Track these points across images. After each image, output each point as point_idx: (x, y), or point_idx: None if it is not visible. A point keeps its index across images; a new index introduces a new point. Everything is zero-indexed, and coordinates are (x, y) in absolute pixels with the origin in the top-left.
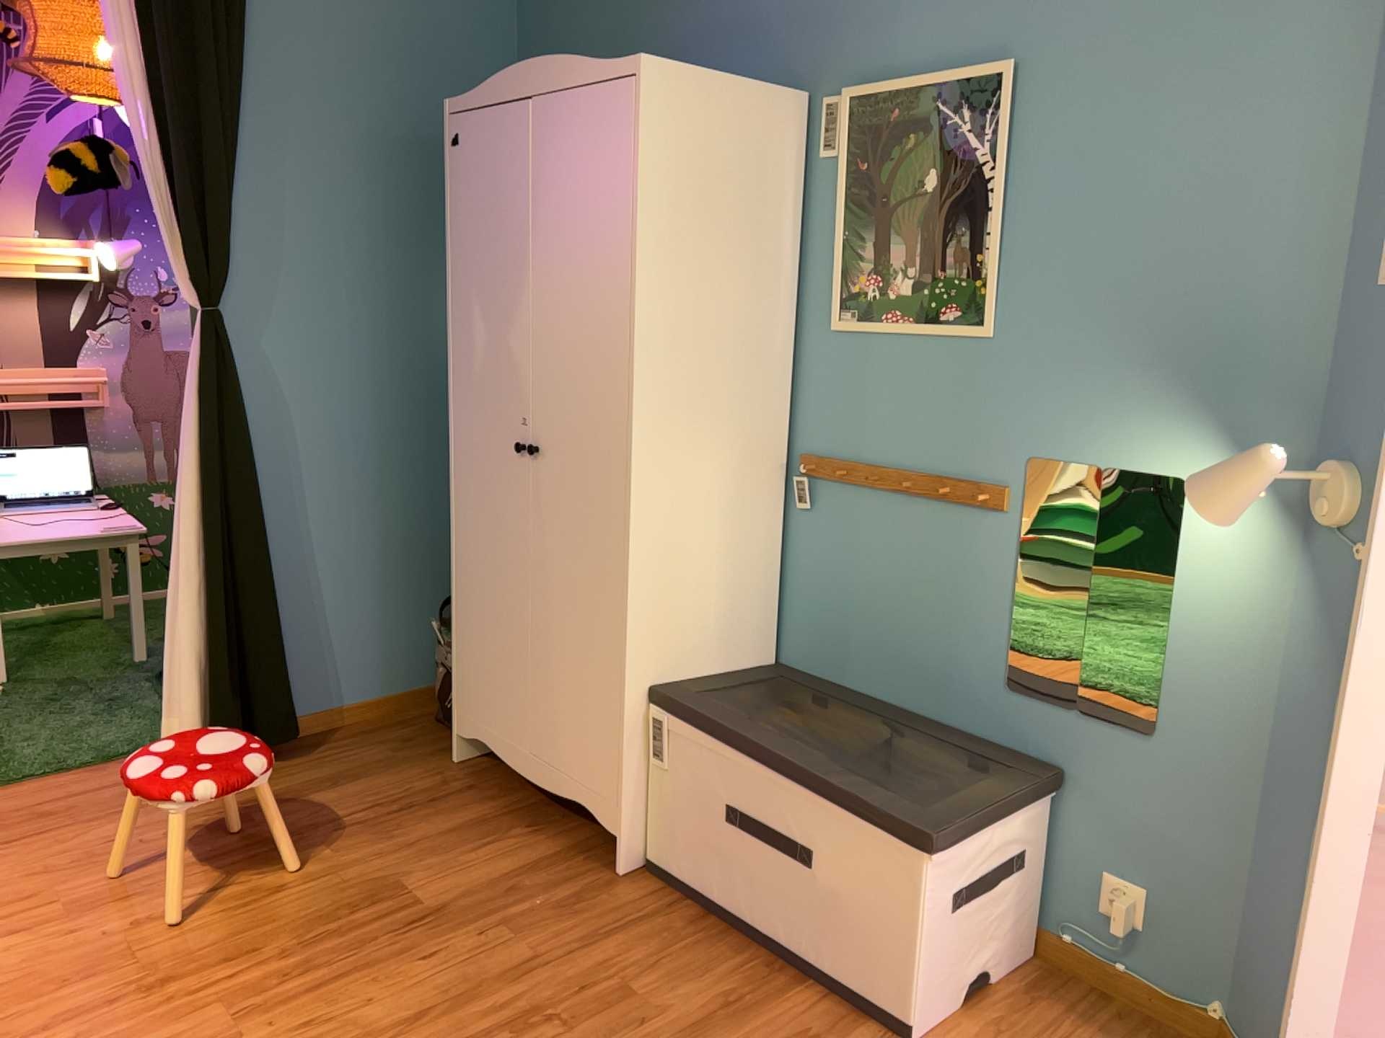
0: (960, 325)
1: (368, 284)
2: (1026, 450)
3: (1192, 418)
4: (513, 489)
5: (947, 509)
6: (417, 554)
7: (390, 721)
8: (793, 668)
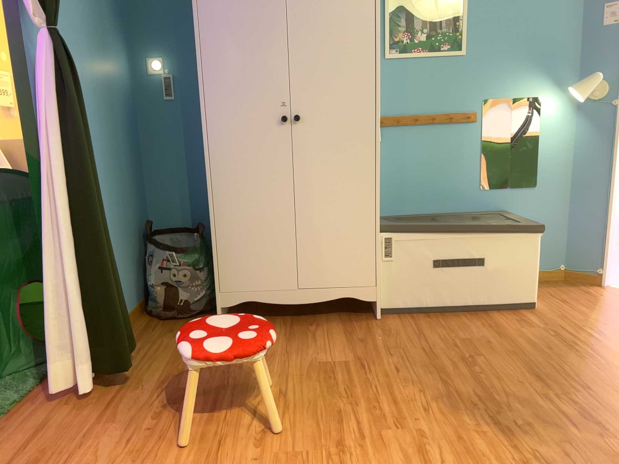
0: (450, 51)
1: (88, 36)
2: (482, 97)
3: (541, 76)
4: (273, 145)
5: (449, 127)
6: (124, 220)
7: (141, 326)
8: (387, 211)
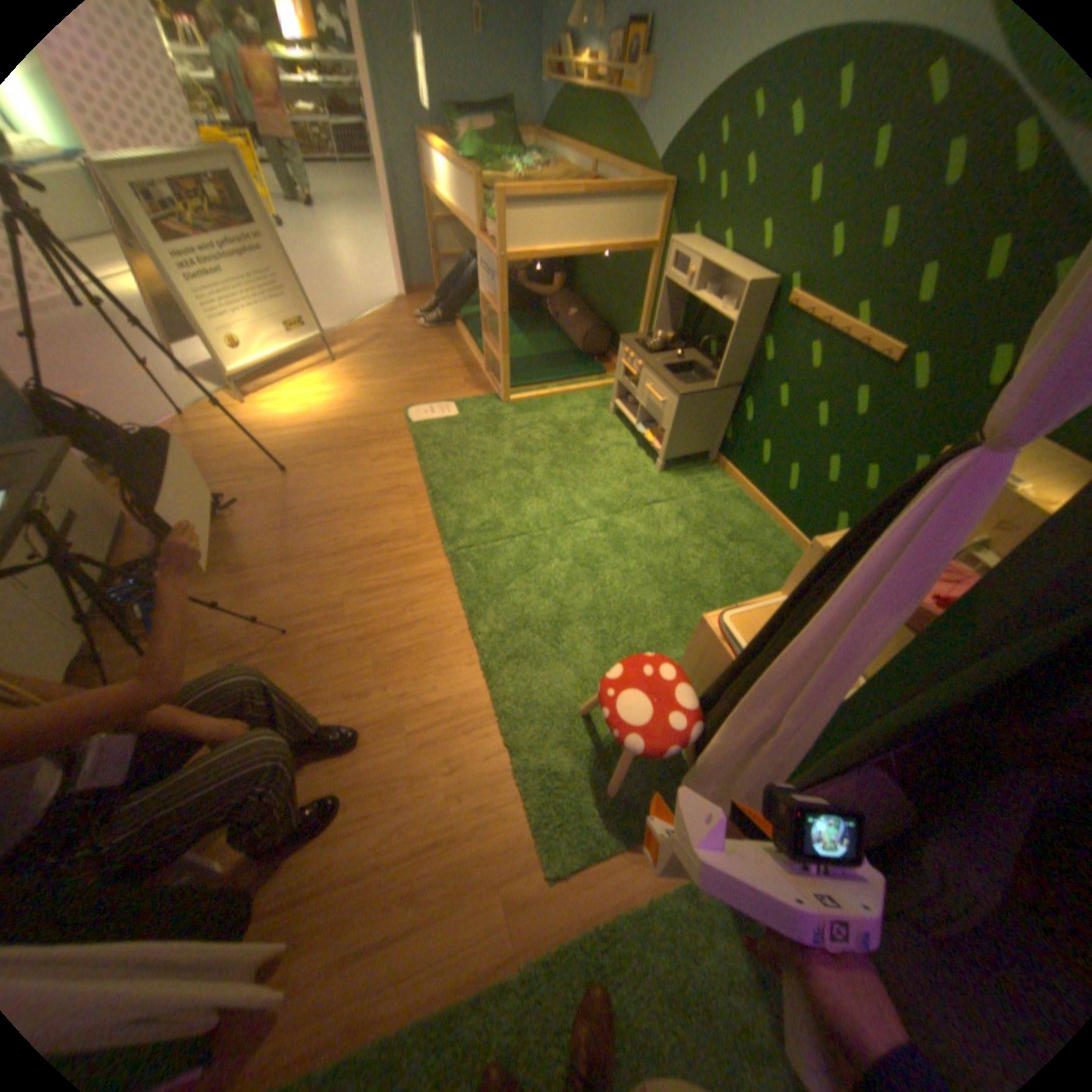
0: None
1: None
2: None
3: None
4: None
5: None
6: None
7: None
8: None
